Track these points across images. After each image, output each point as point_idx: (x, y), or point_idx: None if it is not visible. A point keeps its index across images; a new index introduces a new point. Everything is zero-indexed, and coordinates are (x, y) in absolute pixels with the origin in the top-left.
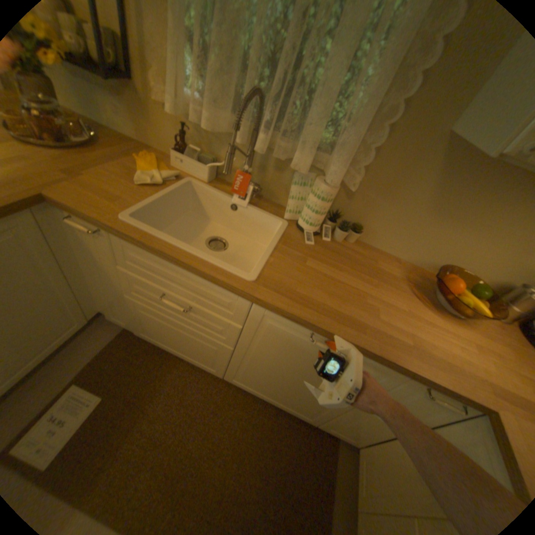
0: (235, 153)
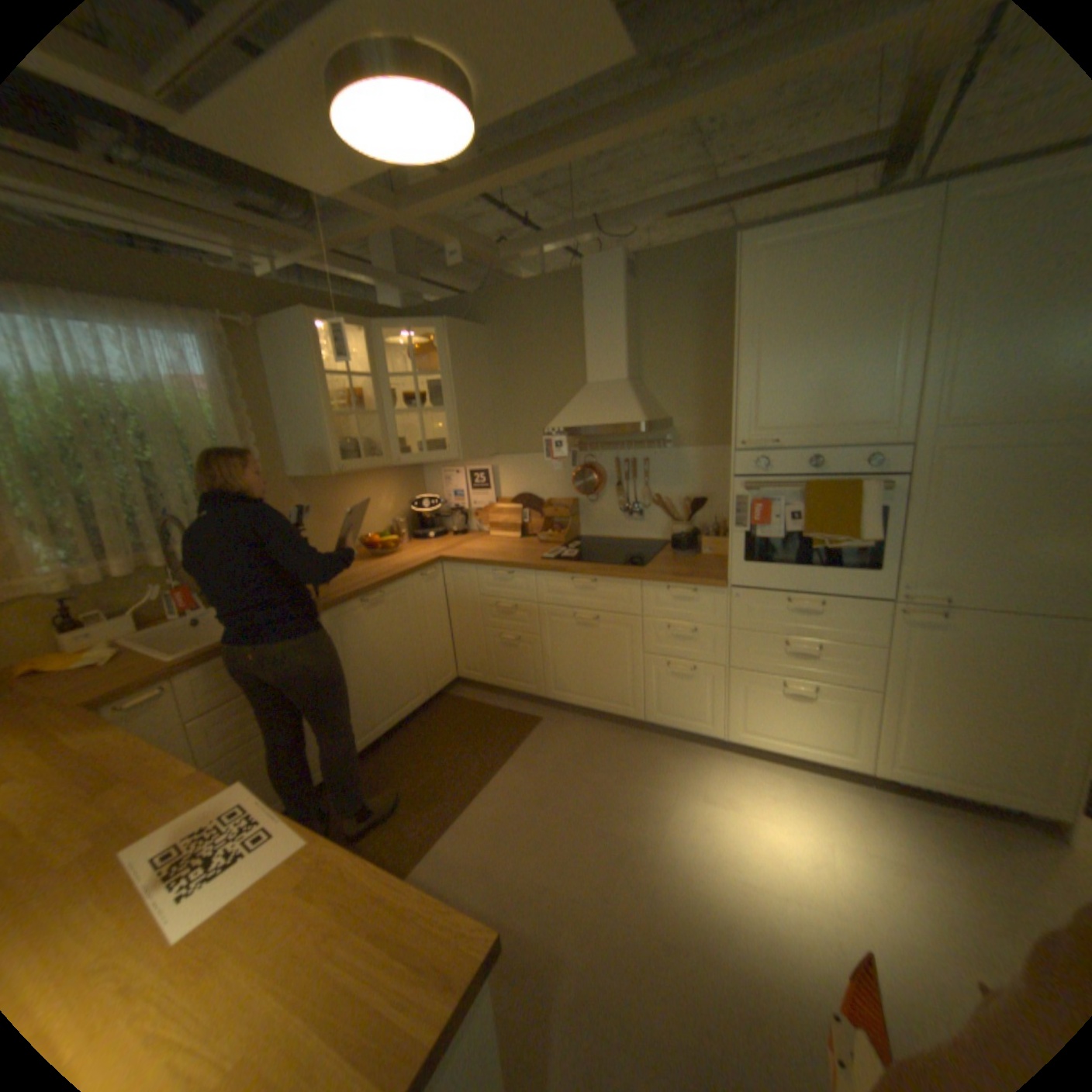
0: (136, 592)
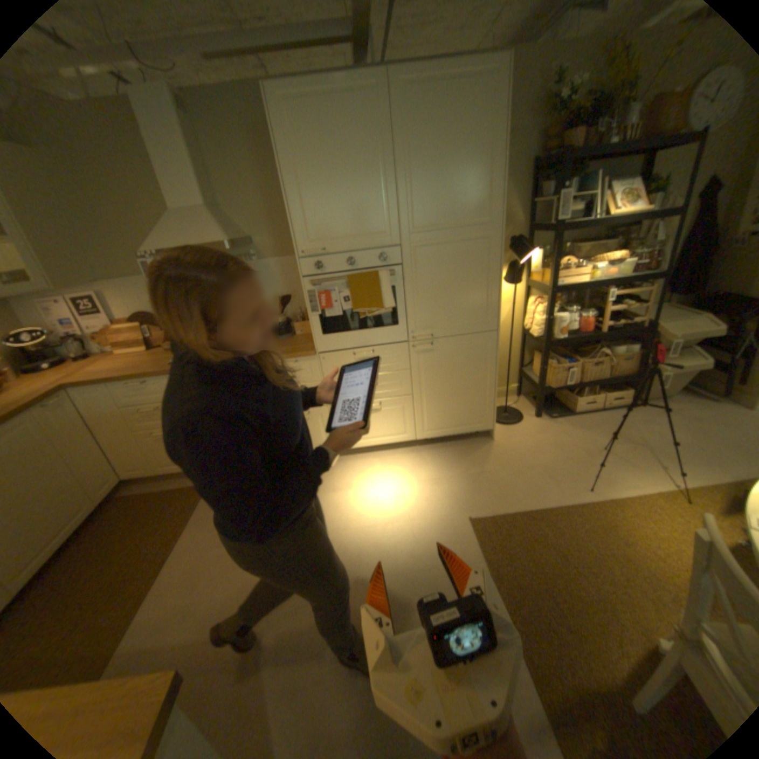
0: None
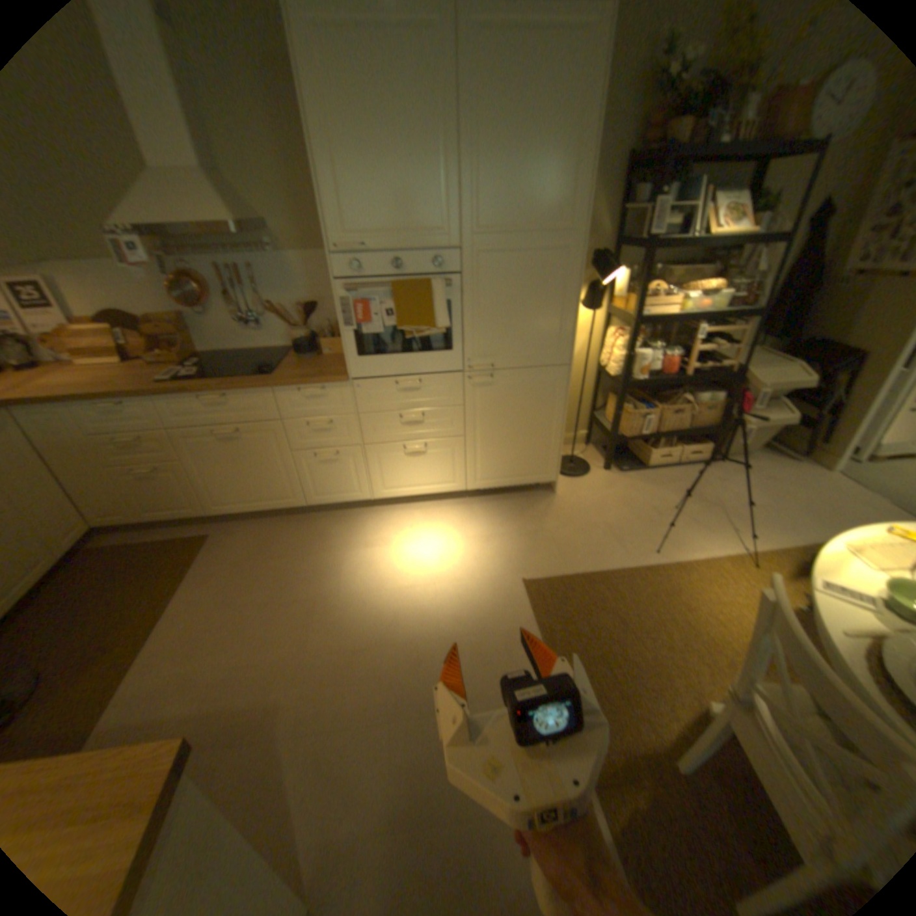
0: None
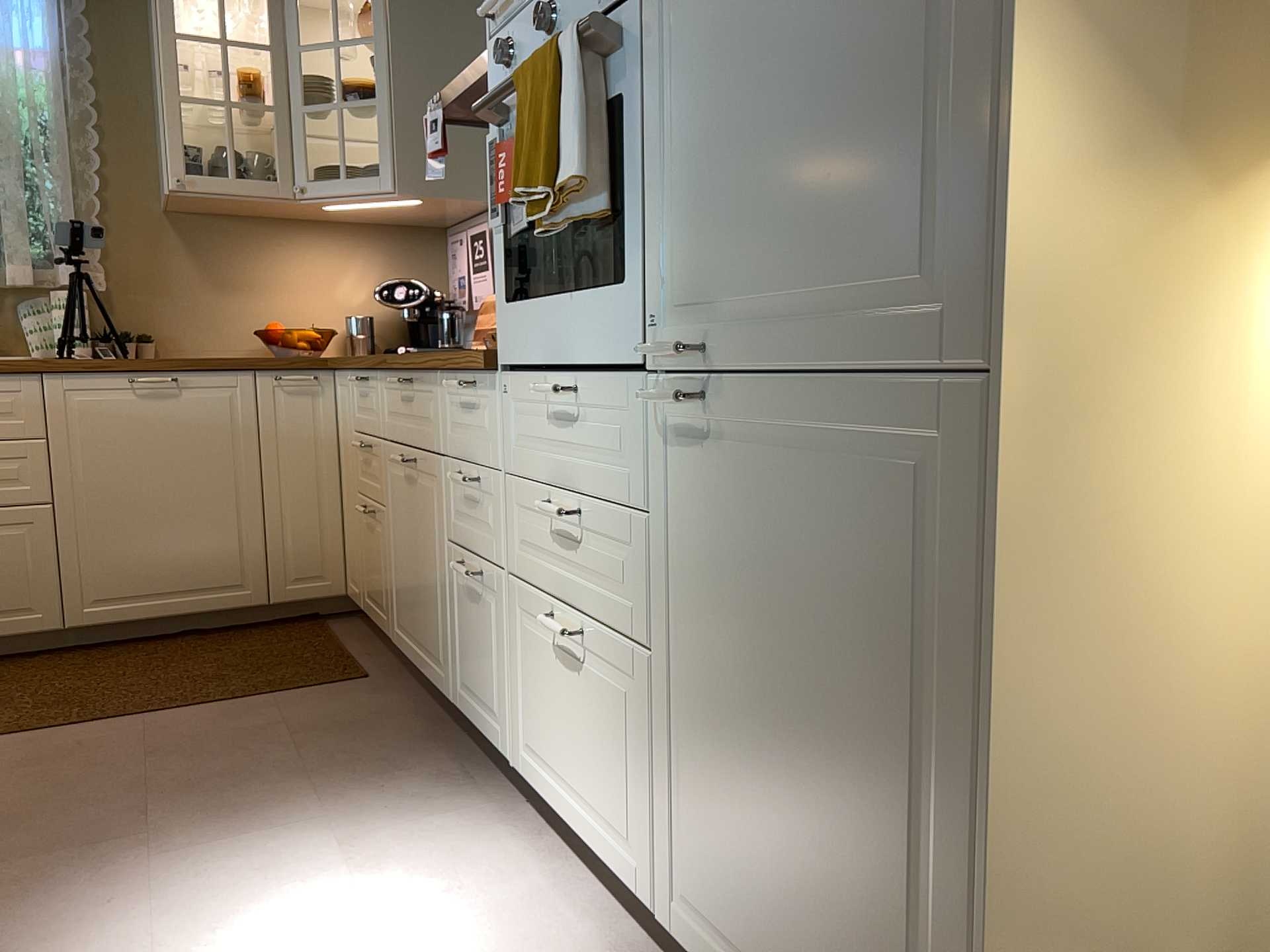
0: None
